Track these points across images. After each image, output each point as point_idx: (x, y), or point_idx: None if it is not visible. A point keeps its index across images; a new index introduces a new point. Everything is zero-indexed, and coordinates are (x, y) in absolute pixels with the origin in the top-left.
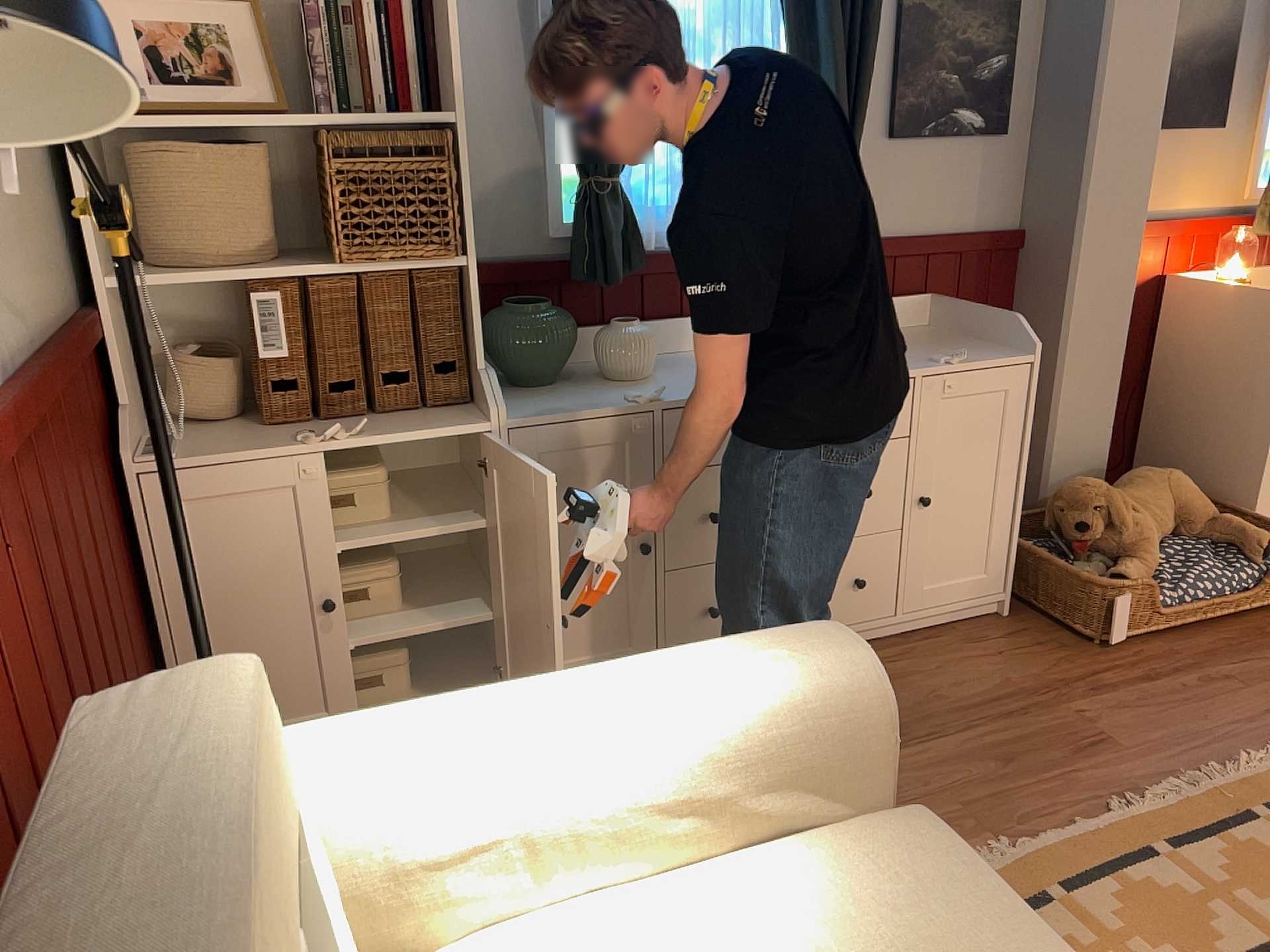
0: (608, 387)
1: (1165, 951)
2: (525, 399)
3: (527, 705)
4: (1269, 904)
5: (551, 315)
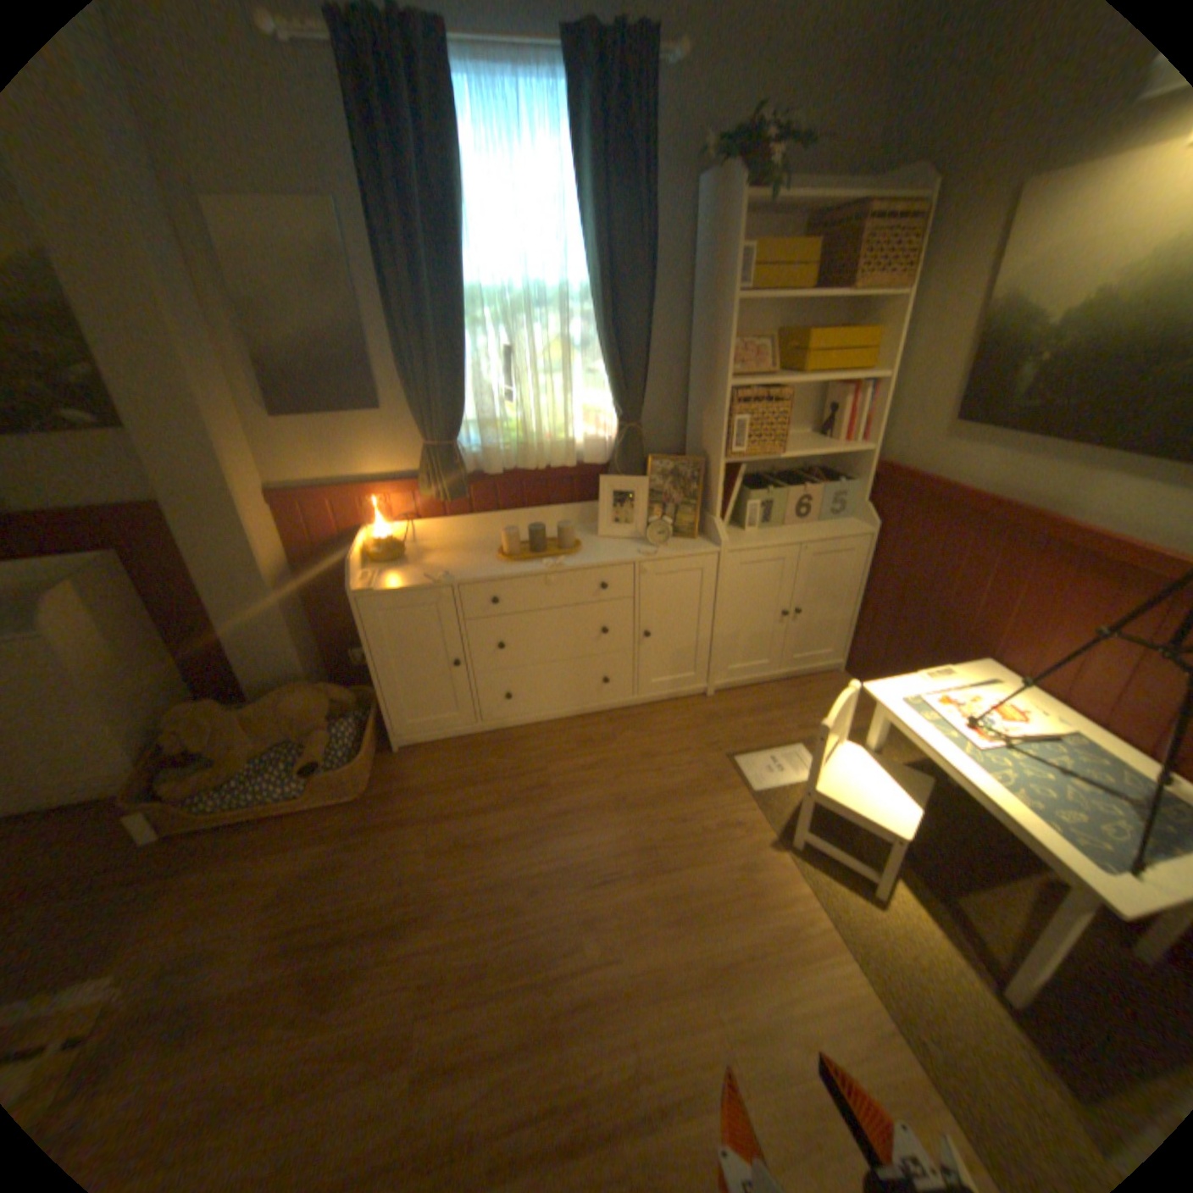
0: None
1: None
2: None
3: None
4: None
5: None
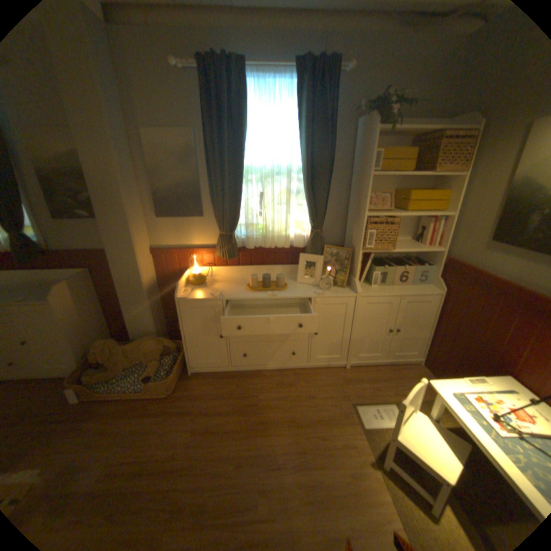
0: None
1: None
2: None
3: None
4: None
5: None
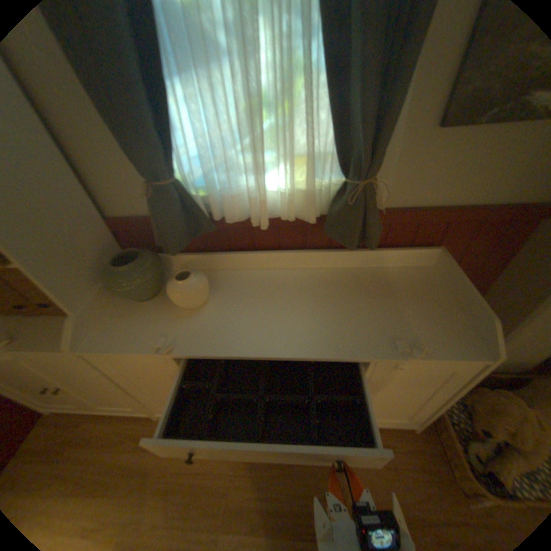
0: (167, 316)
1: None
2: (117, 318)
3: None
4: None
5: (127, 274)
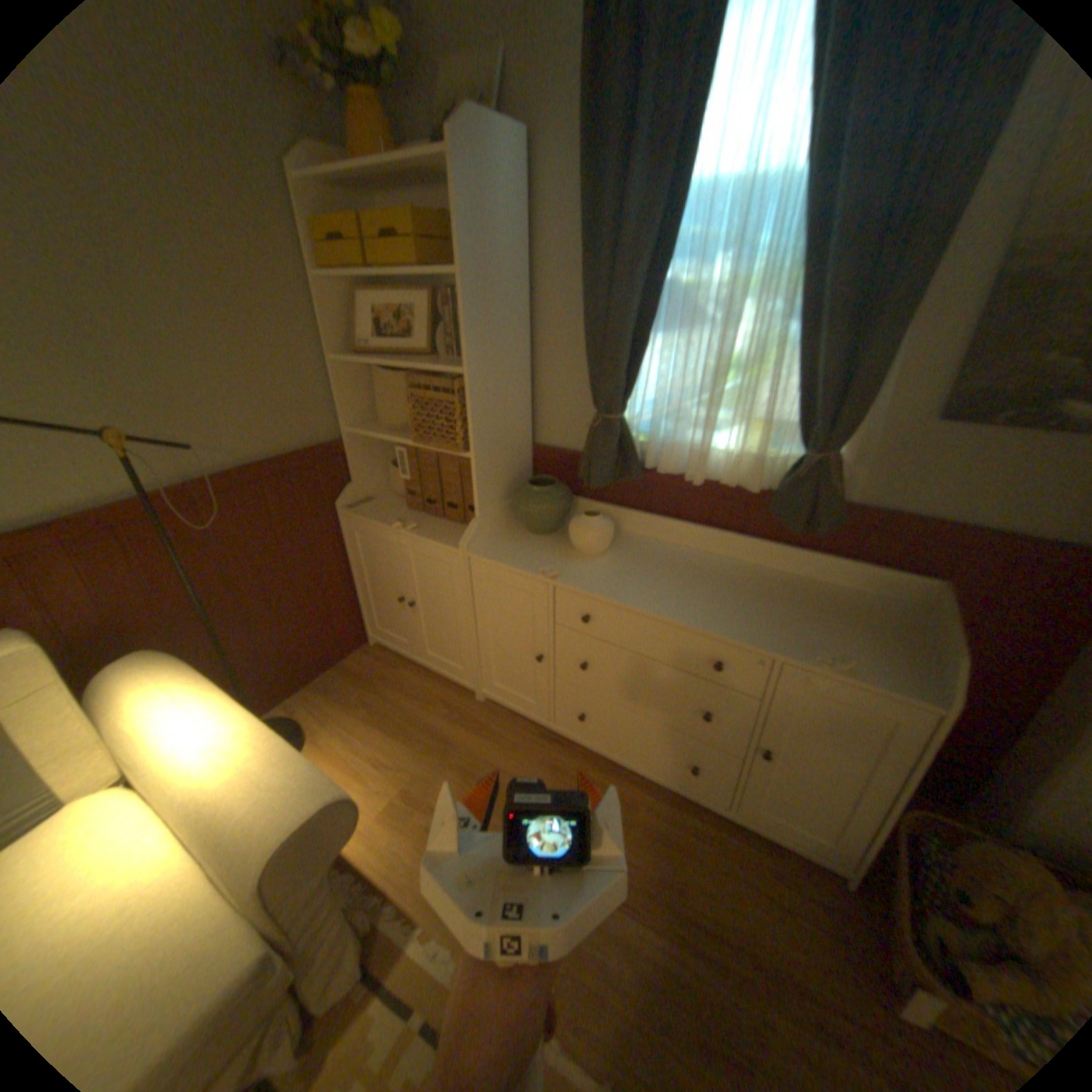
0: (559, 552)
1: None
2: (511, 540)
3: (187, 721)
4: None
5: (542, 496)
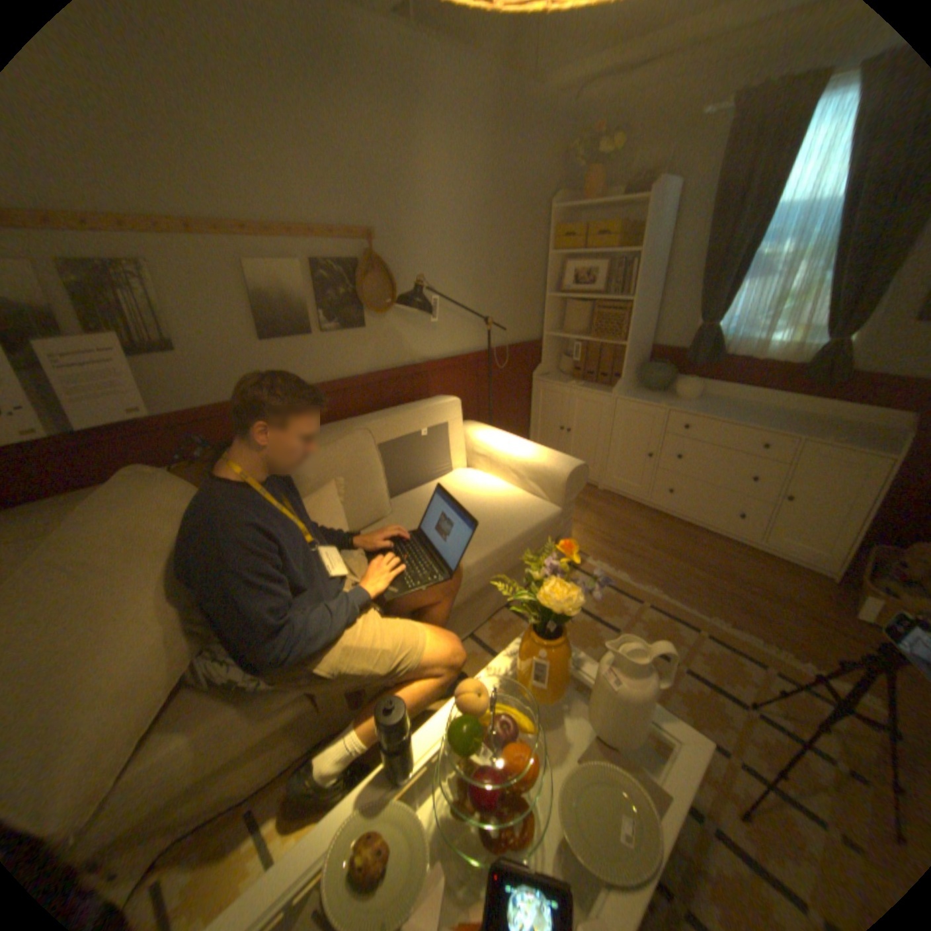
0: (668, 399)
1: (646, 632)
2: (637, 393)
3: (510, 440)
4: (704, 665)
5: (660, 369)
